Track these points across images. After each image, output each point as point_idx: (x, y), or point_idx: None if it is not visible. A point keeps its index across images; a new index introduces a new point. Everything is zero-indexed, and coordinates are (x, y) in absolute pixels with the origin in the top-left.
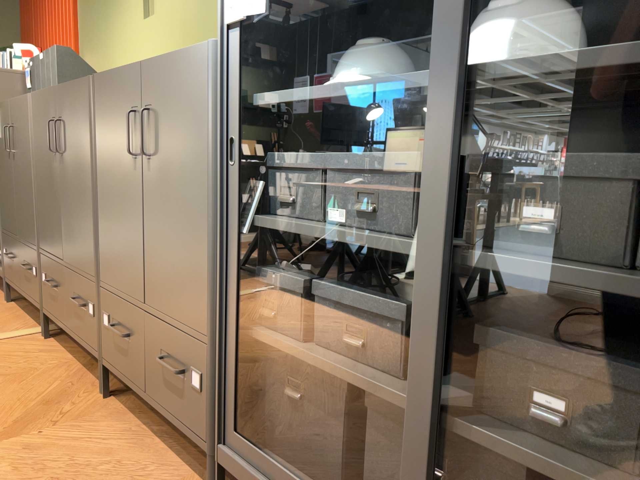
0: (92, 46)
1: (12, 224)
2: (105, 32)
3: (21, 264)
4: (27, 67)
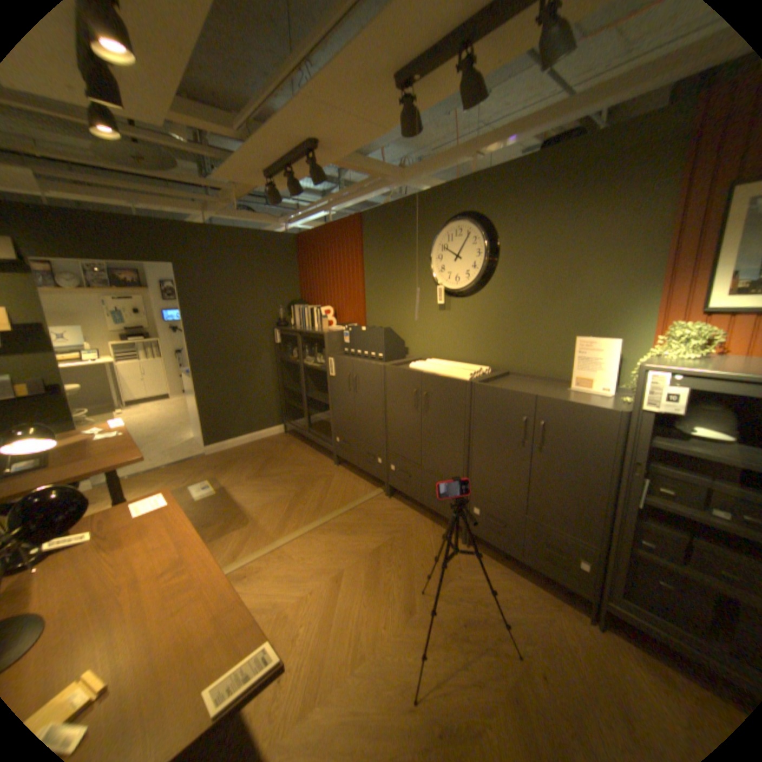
0: (380, 312)
1: (350, 427)
2: (395, 307)
3: (361, 452)
4: (345, 330)
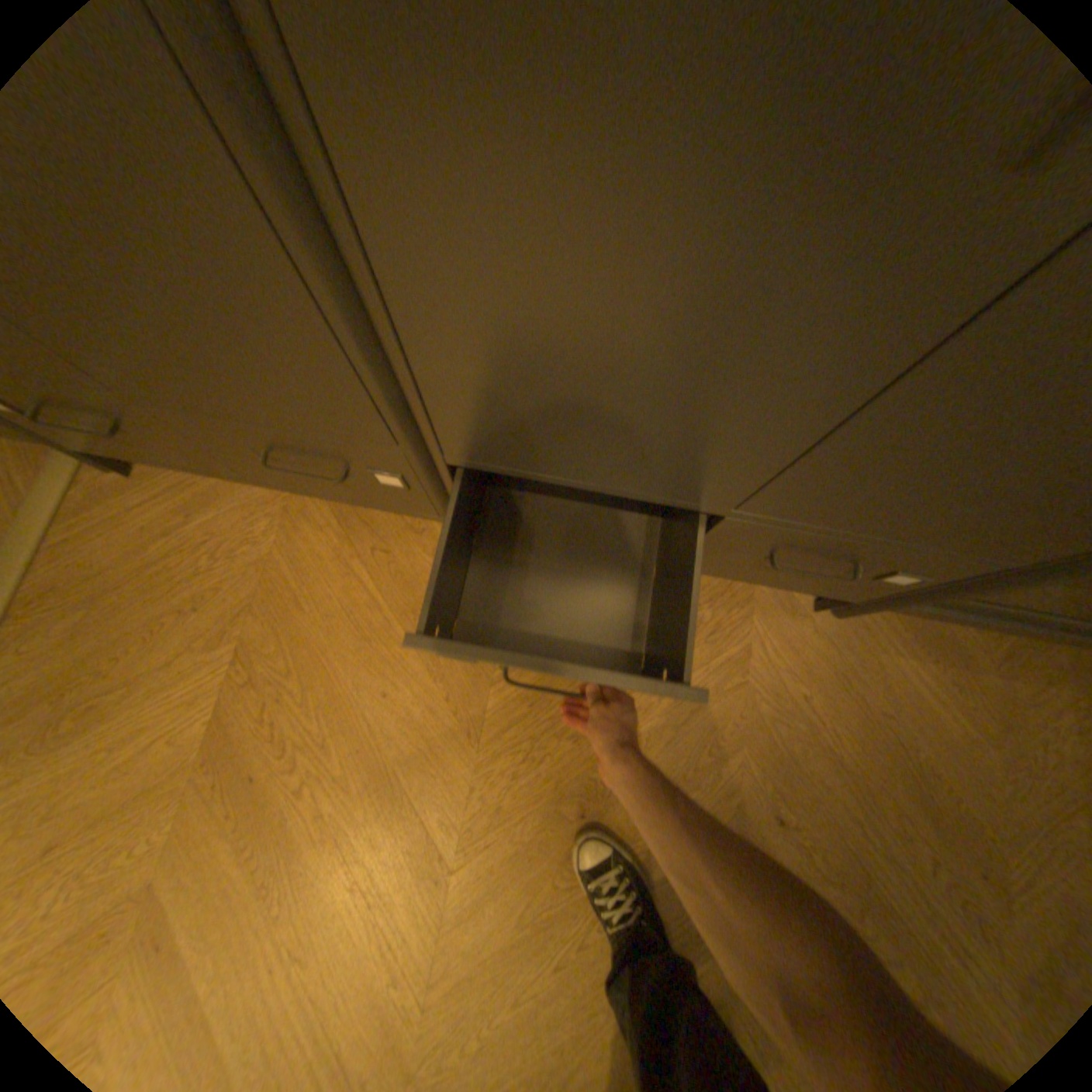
0: None
1: None
2: None
3: None
4: None
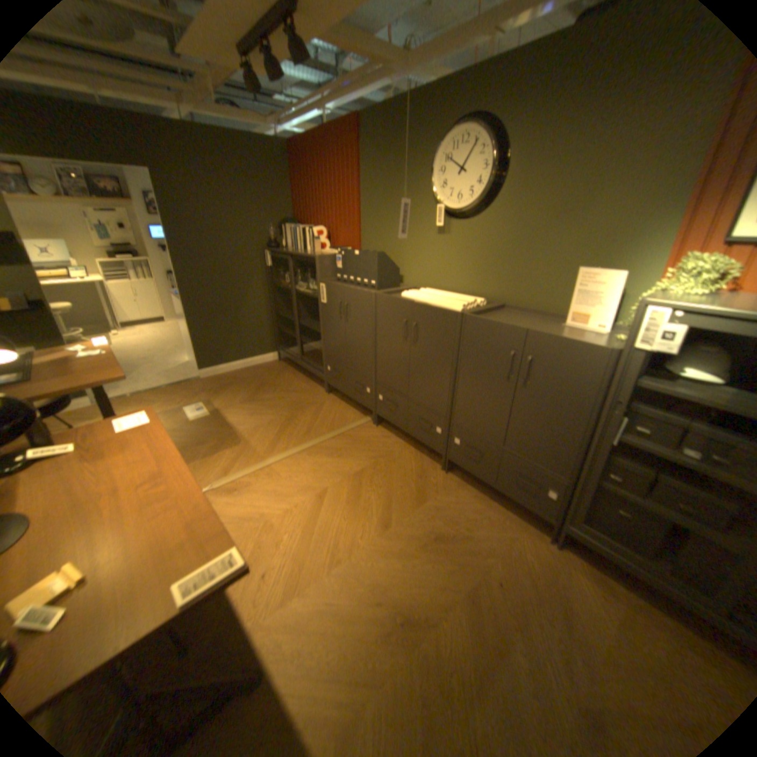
0: (376, 234)
1: (340, 356)
2: (391, 228)
3: (350, 380)
4: (337, 252)
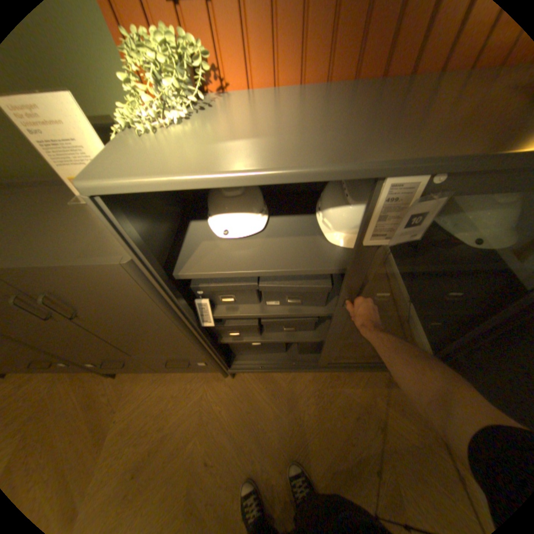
0: None
1: None
2: None
3: None
4: None
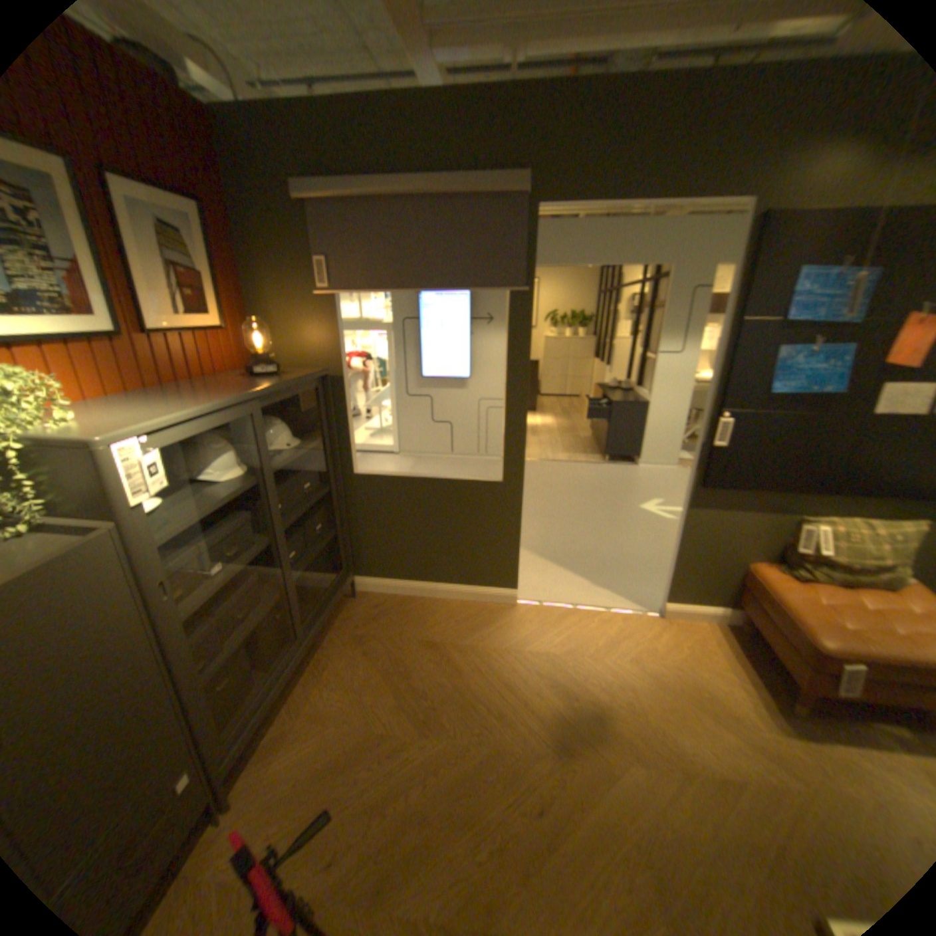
0: None
1: None
2: None
3: None
4: None
